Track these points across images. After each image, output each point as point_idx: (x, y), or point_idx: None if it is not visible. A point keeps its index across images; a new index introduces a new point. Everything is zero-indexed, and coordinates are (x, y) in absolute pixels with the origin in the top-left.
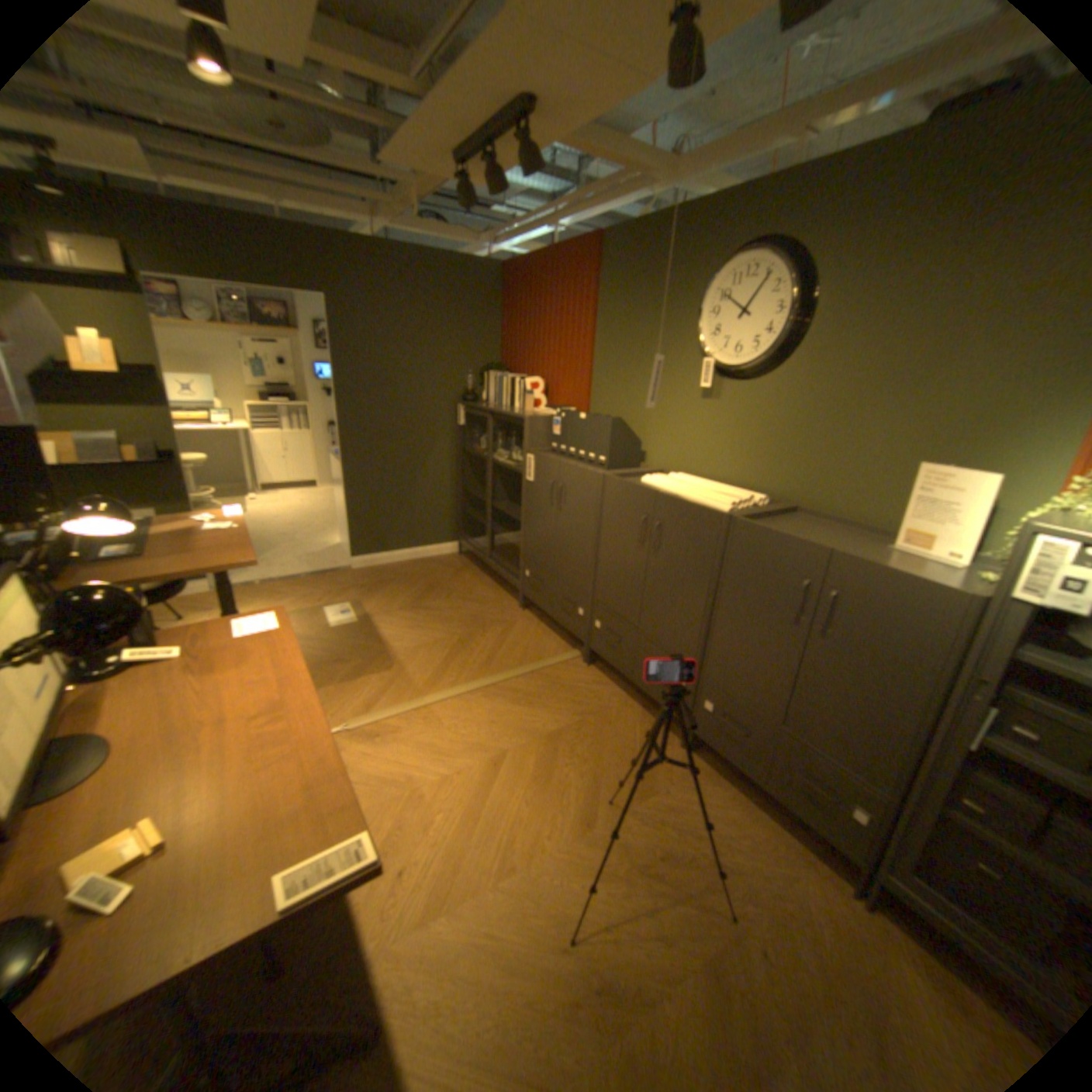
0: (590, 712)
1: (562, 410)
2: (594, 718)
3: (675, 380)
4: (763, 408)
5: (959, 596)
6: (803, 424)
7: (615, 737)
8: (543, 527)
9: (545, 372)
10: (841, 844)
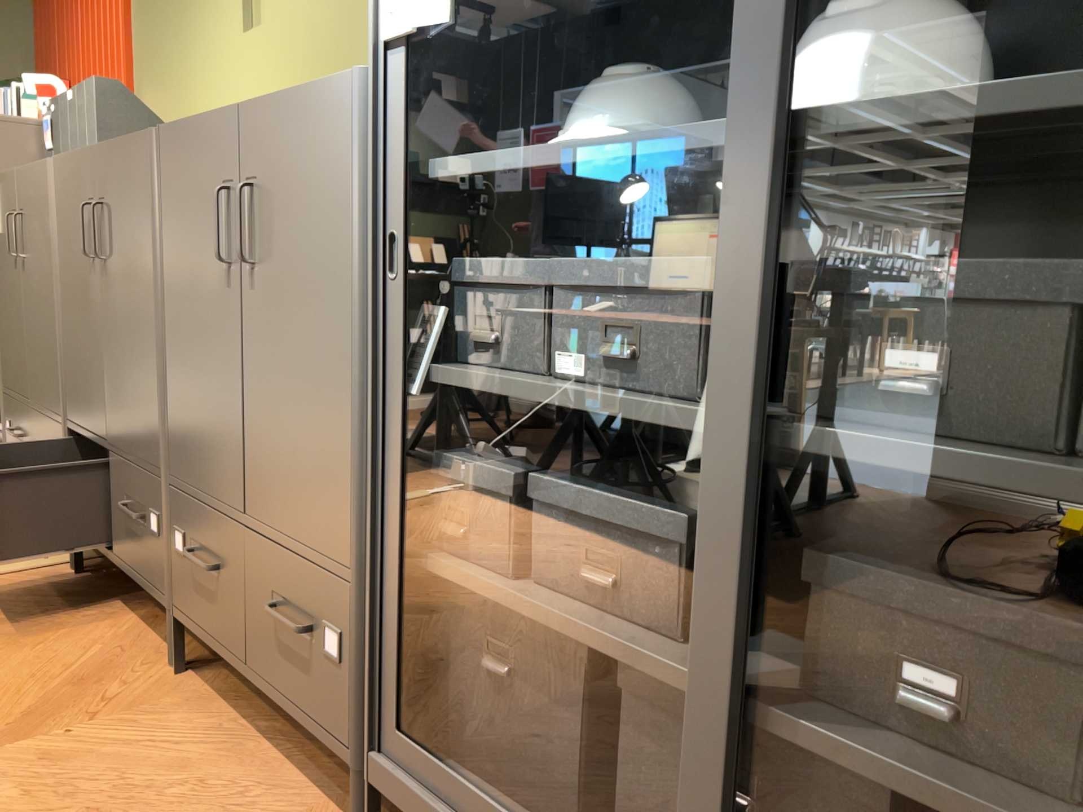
0: (2, 635)
1: (51, 103)
2: (1, 643)
3: (213, 19)
4: (302, 16)
5: (341, 86)
6: (343, 20)
7: (23, 665)
8: (13, 318)
9: (81, 80)
10: (323, 732)
